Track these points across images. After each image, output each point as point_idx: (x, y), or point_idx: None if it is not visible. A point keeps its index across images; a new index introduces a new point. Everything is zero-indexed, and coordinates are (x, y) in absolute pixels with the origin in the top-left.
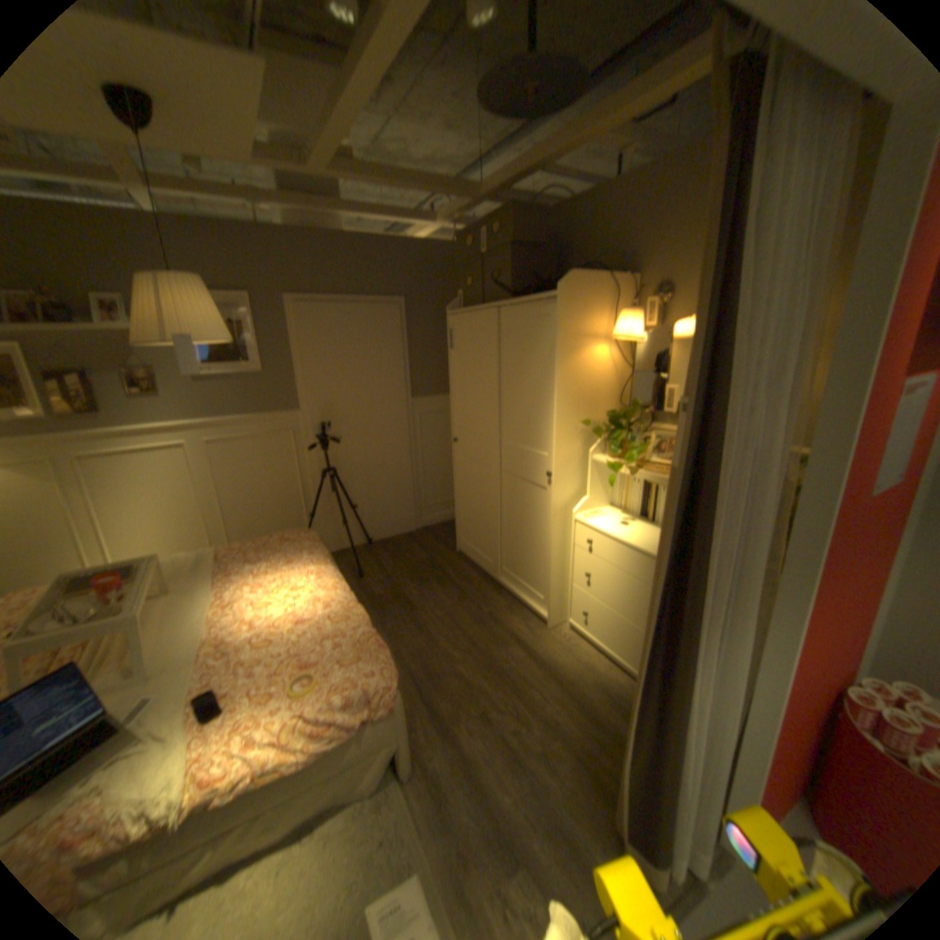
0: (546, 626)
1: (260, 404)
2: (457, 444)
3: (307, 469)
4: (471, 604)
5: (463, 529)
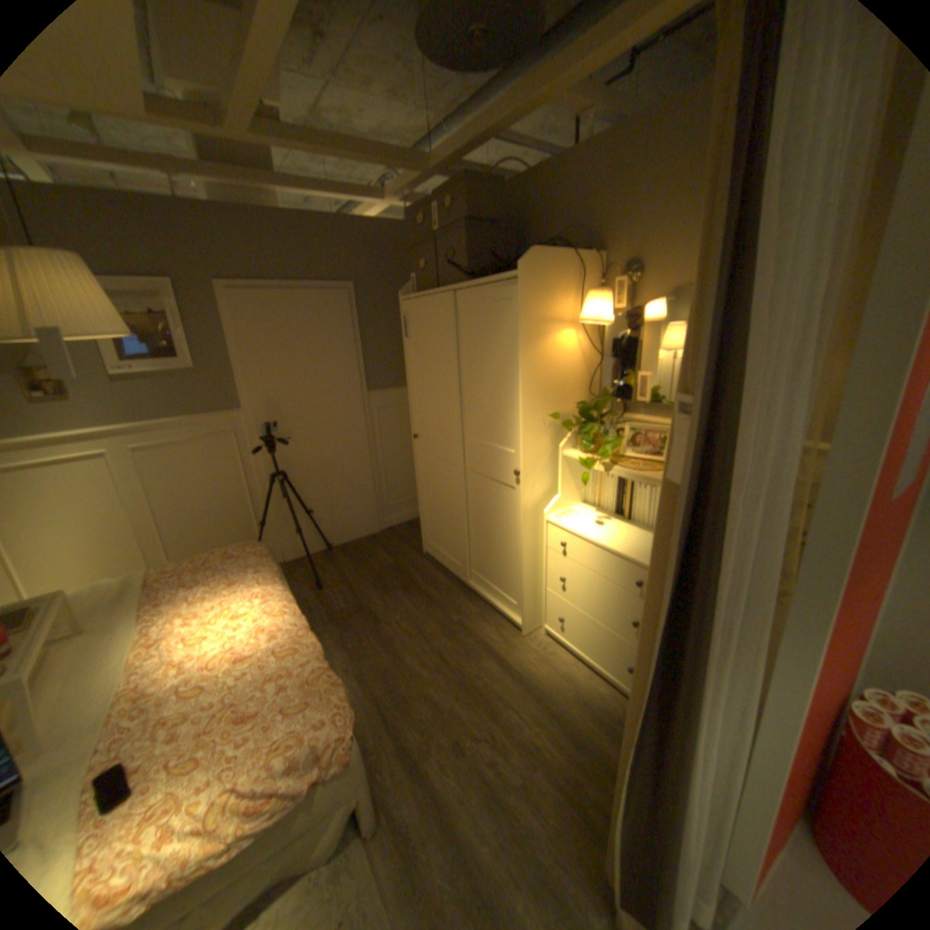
0: (520, 635)
1: (195, 406)
2: (418, 441)
3: (255, 475)
4: (441, 614)
5: (429, 531)
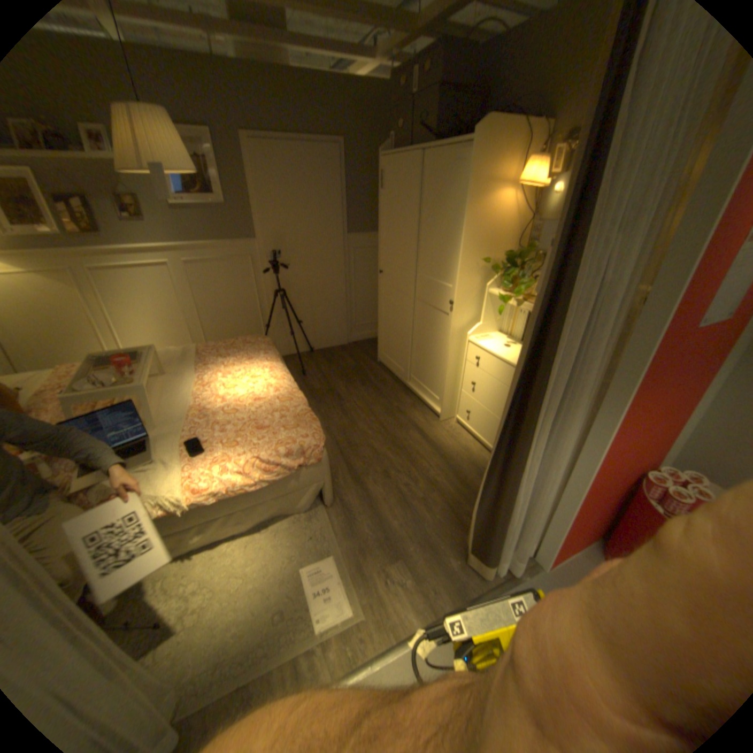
0: (439, 419)
1: (225, 234)
2: (383, 276)
3: (263, 291)
4: (385, 400)
5: (383, 345)
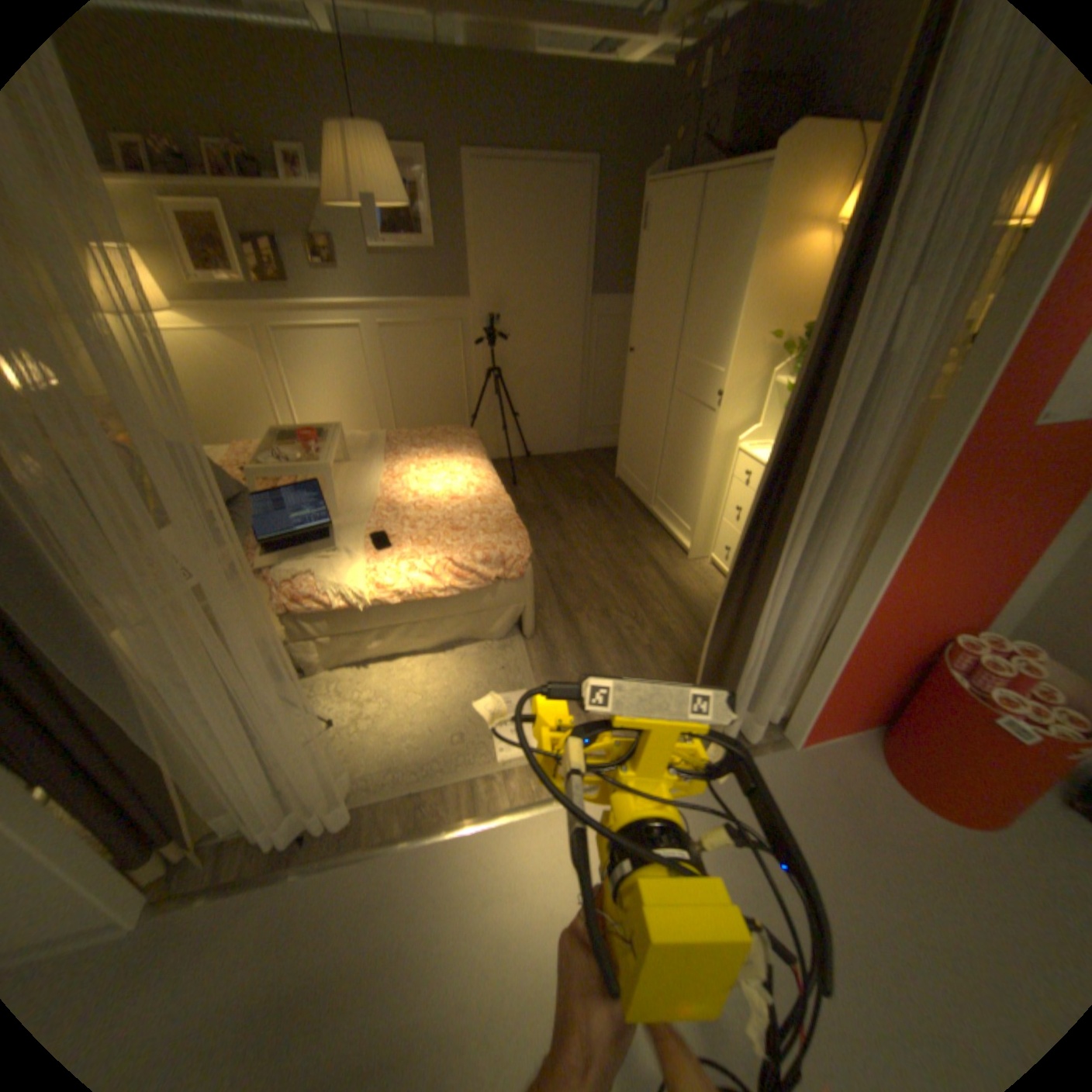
0: (686, 557)
1: (430, 289)
2: (632, 356)
3: (472, 369)
4: (616, 526)
5: (624, 454)
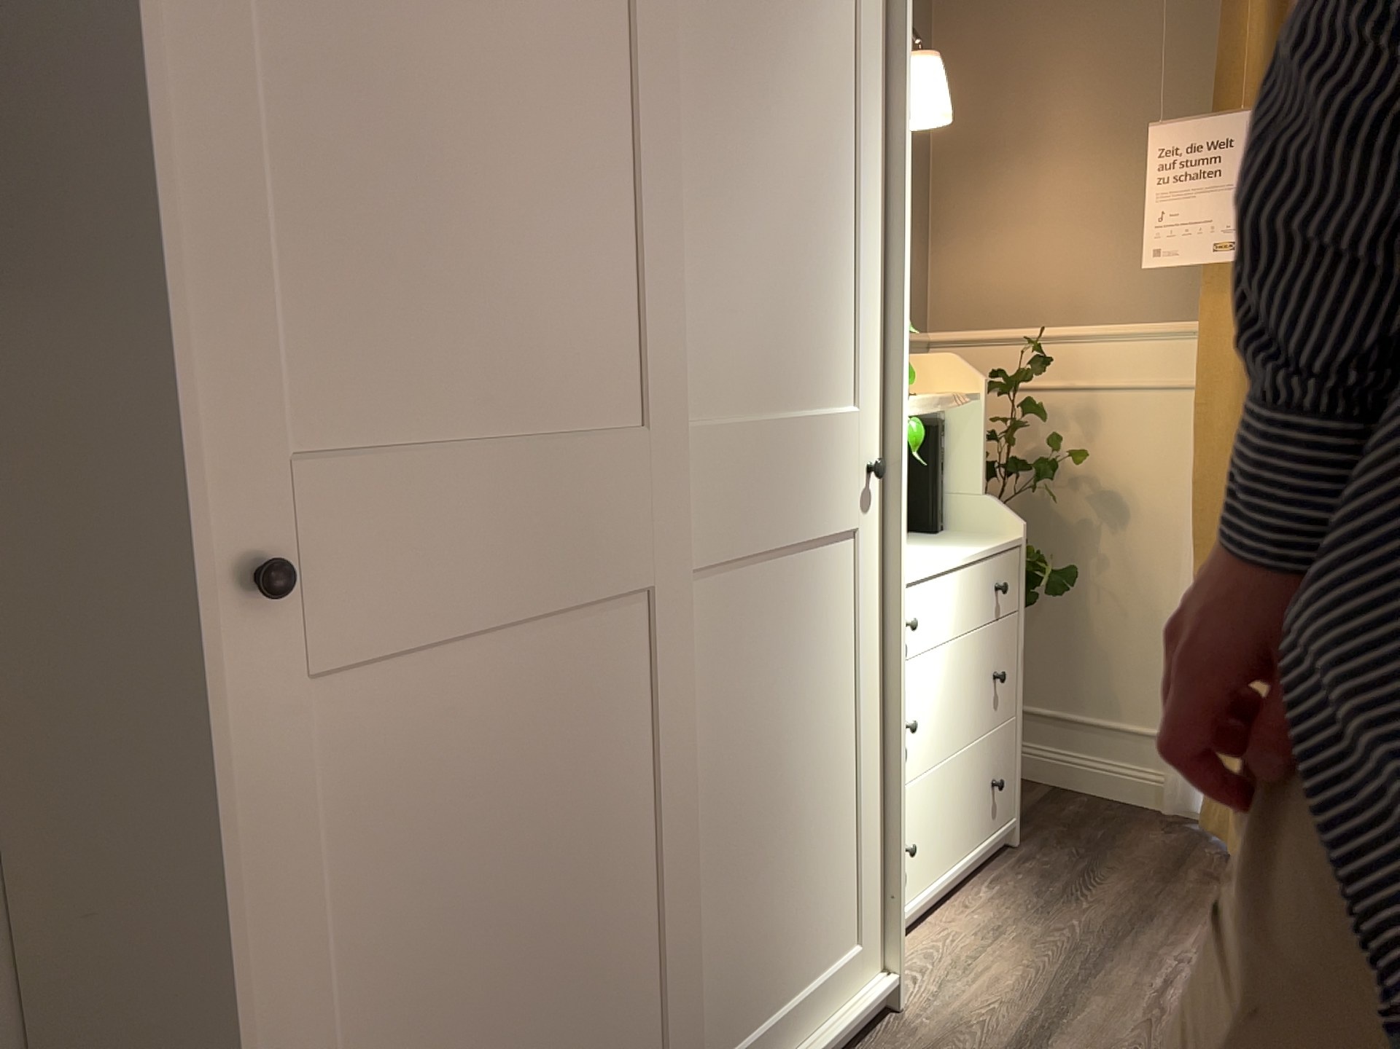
0: (897, 1017)
1: None
2: (278, 612)
3: None
4: None
5: None
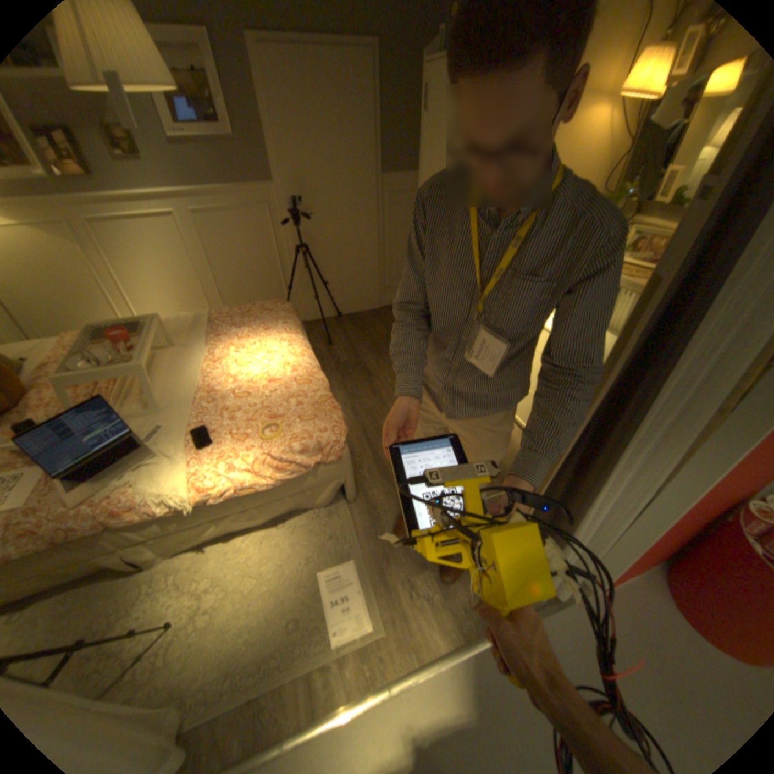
0: None
1: (236, 175)
2: None
3: (284, 246)
4: None
5: None
